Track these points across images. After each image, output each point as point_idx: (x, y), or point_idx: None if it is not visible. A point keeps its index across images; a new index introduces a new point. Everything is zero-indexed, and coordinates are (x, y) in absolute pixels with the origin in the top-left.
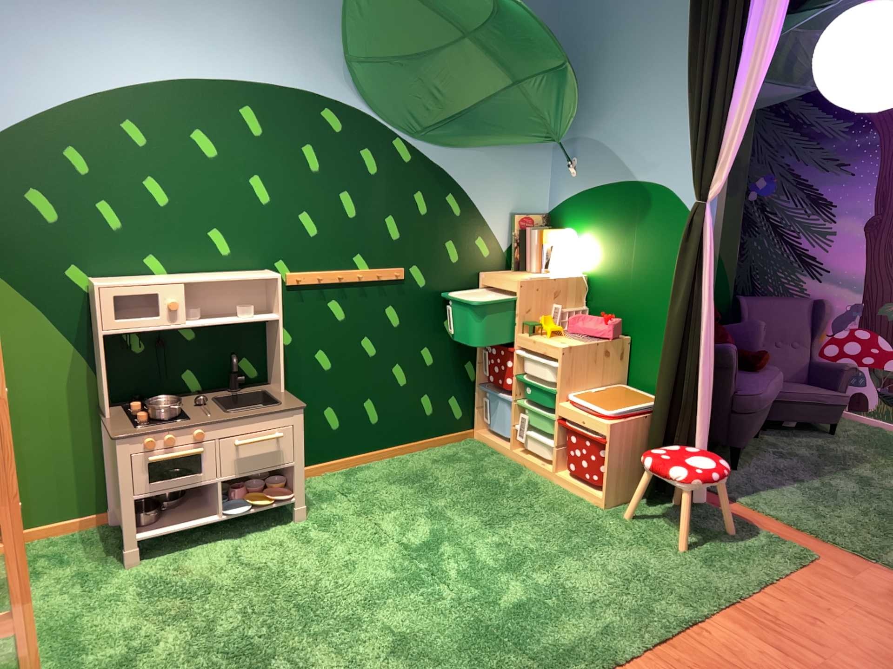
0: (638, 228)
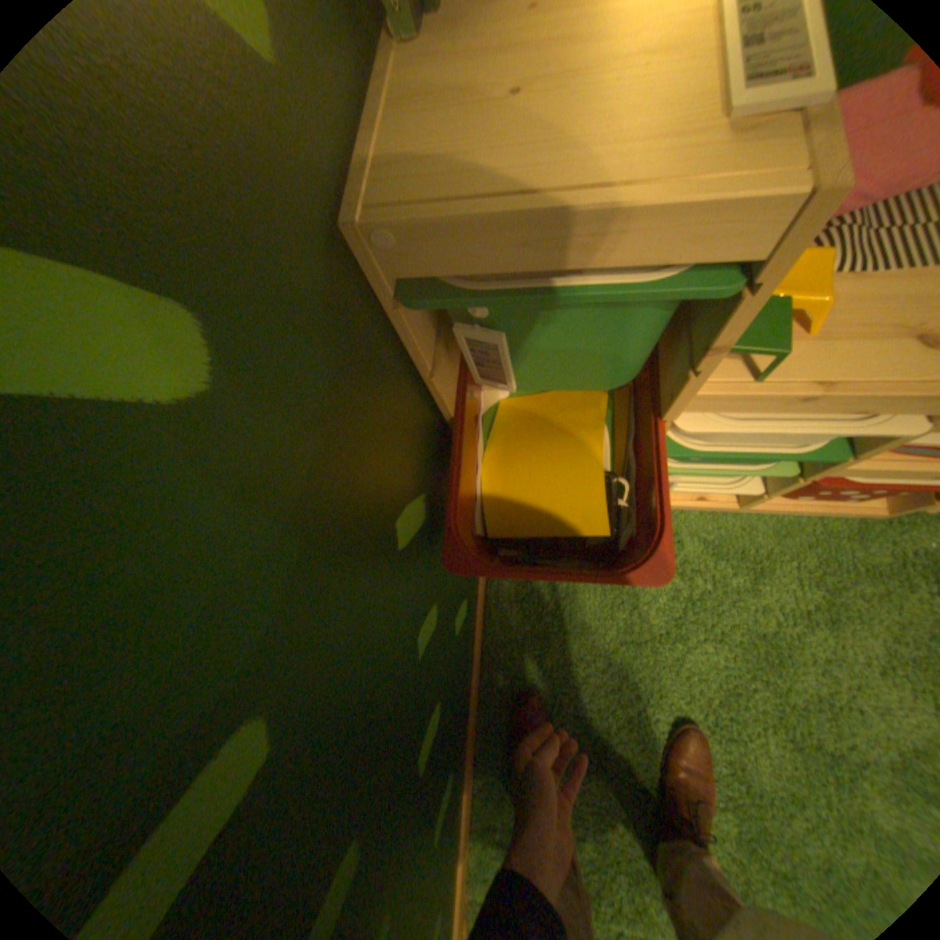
0: None
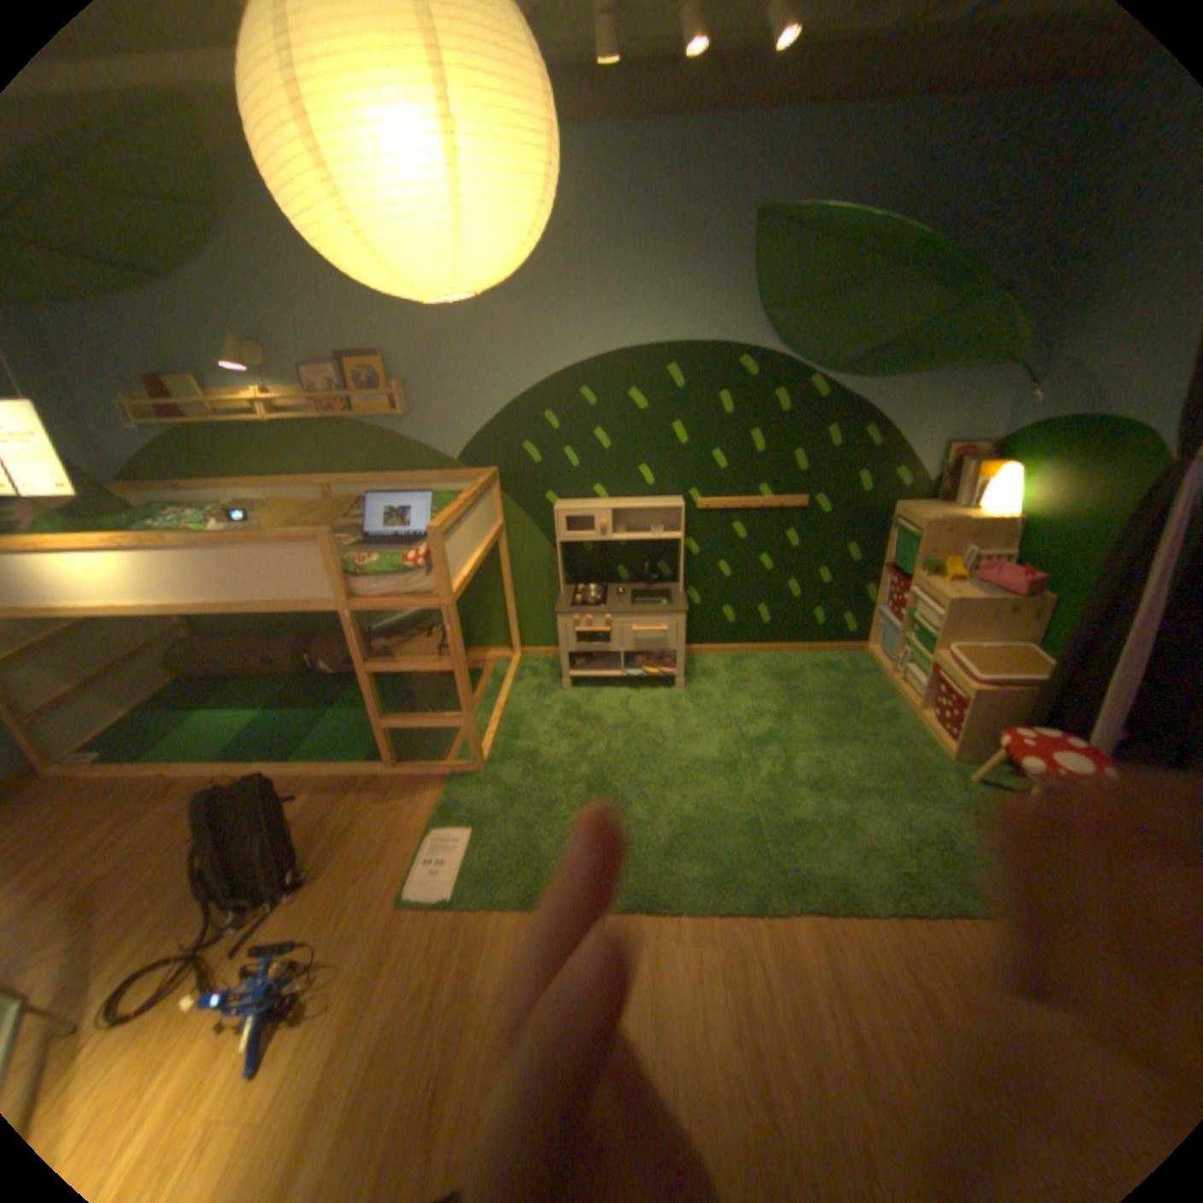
0: (1099, 476)
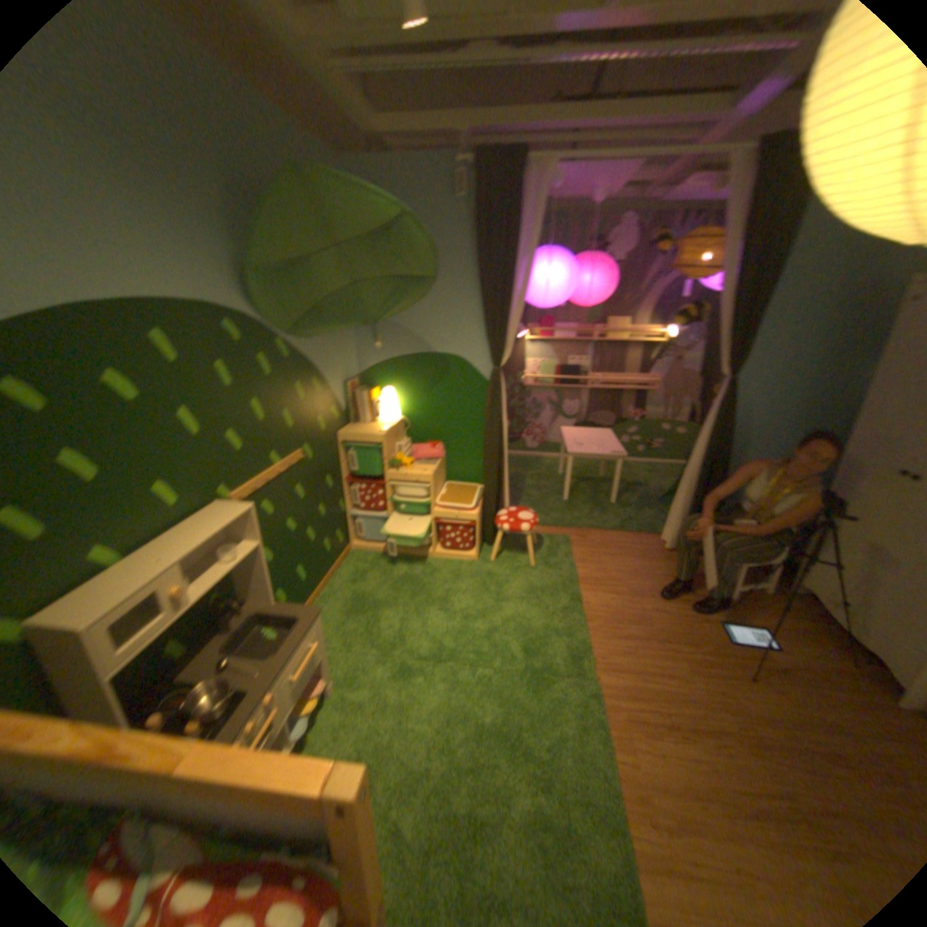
0: (439, 385)
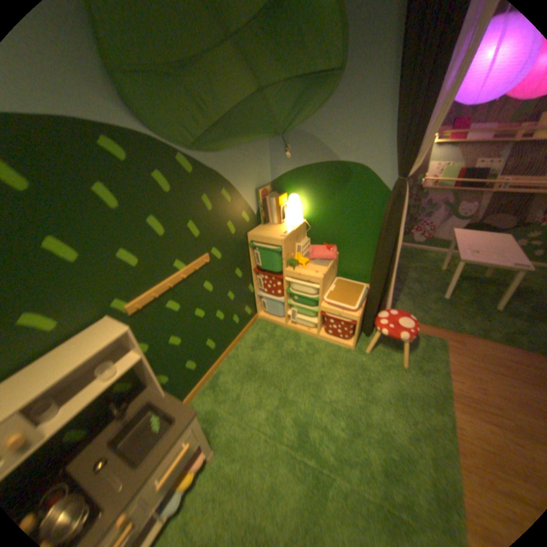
0: (341, 192)
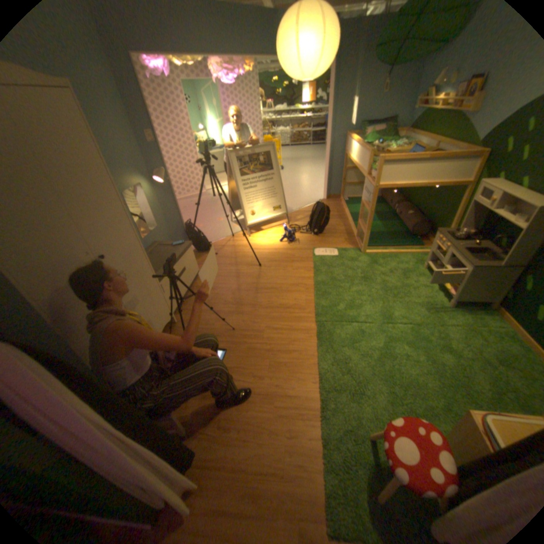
0: None
